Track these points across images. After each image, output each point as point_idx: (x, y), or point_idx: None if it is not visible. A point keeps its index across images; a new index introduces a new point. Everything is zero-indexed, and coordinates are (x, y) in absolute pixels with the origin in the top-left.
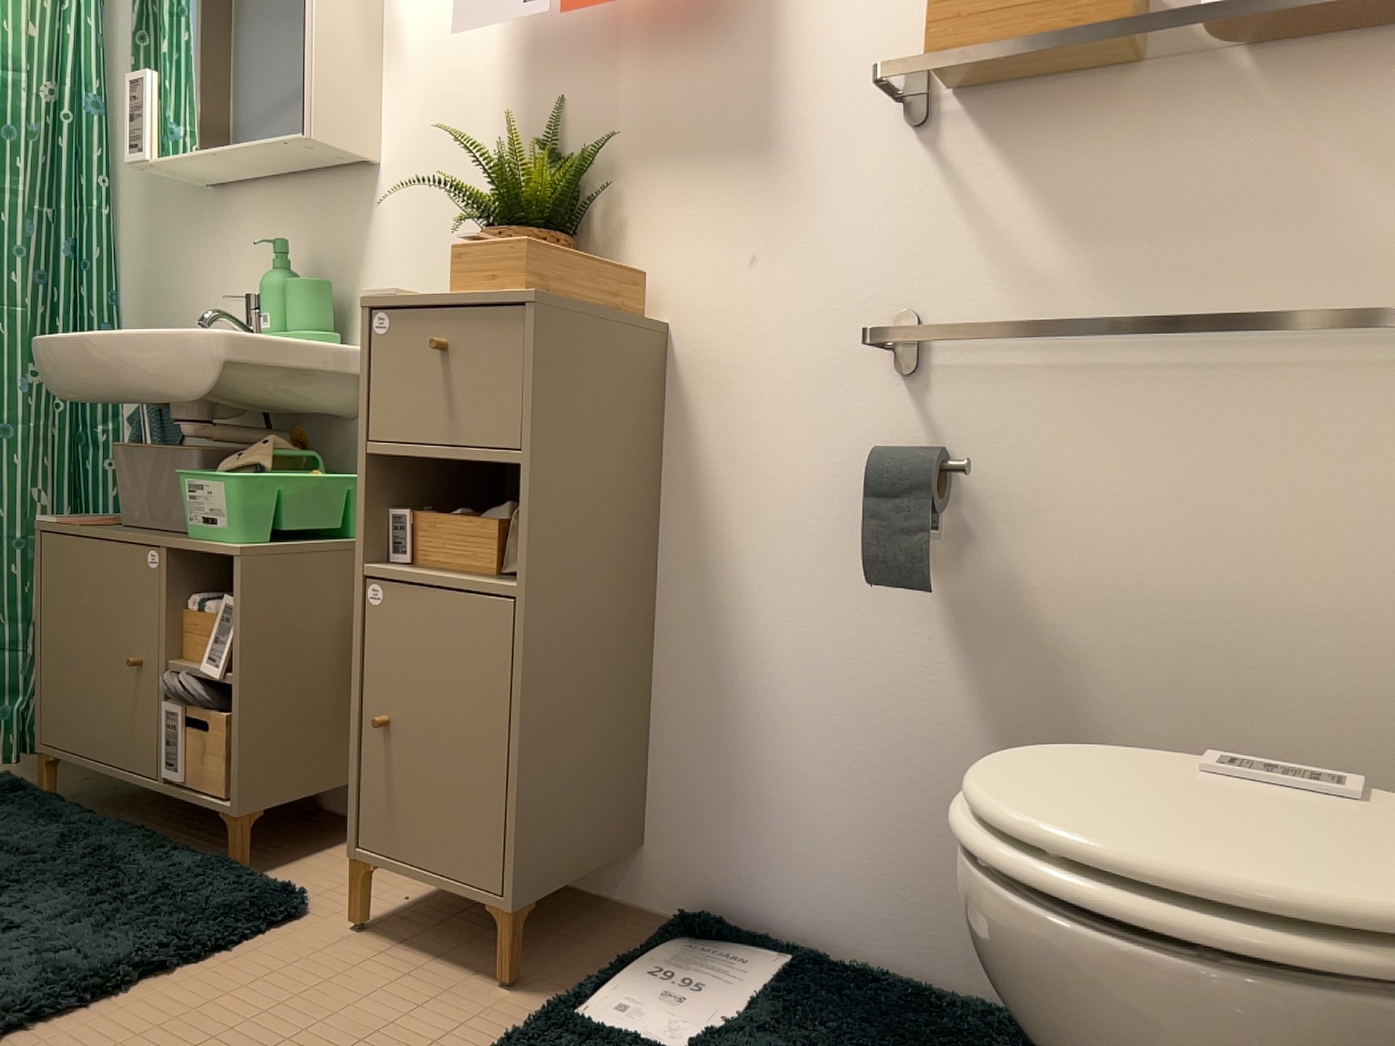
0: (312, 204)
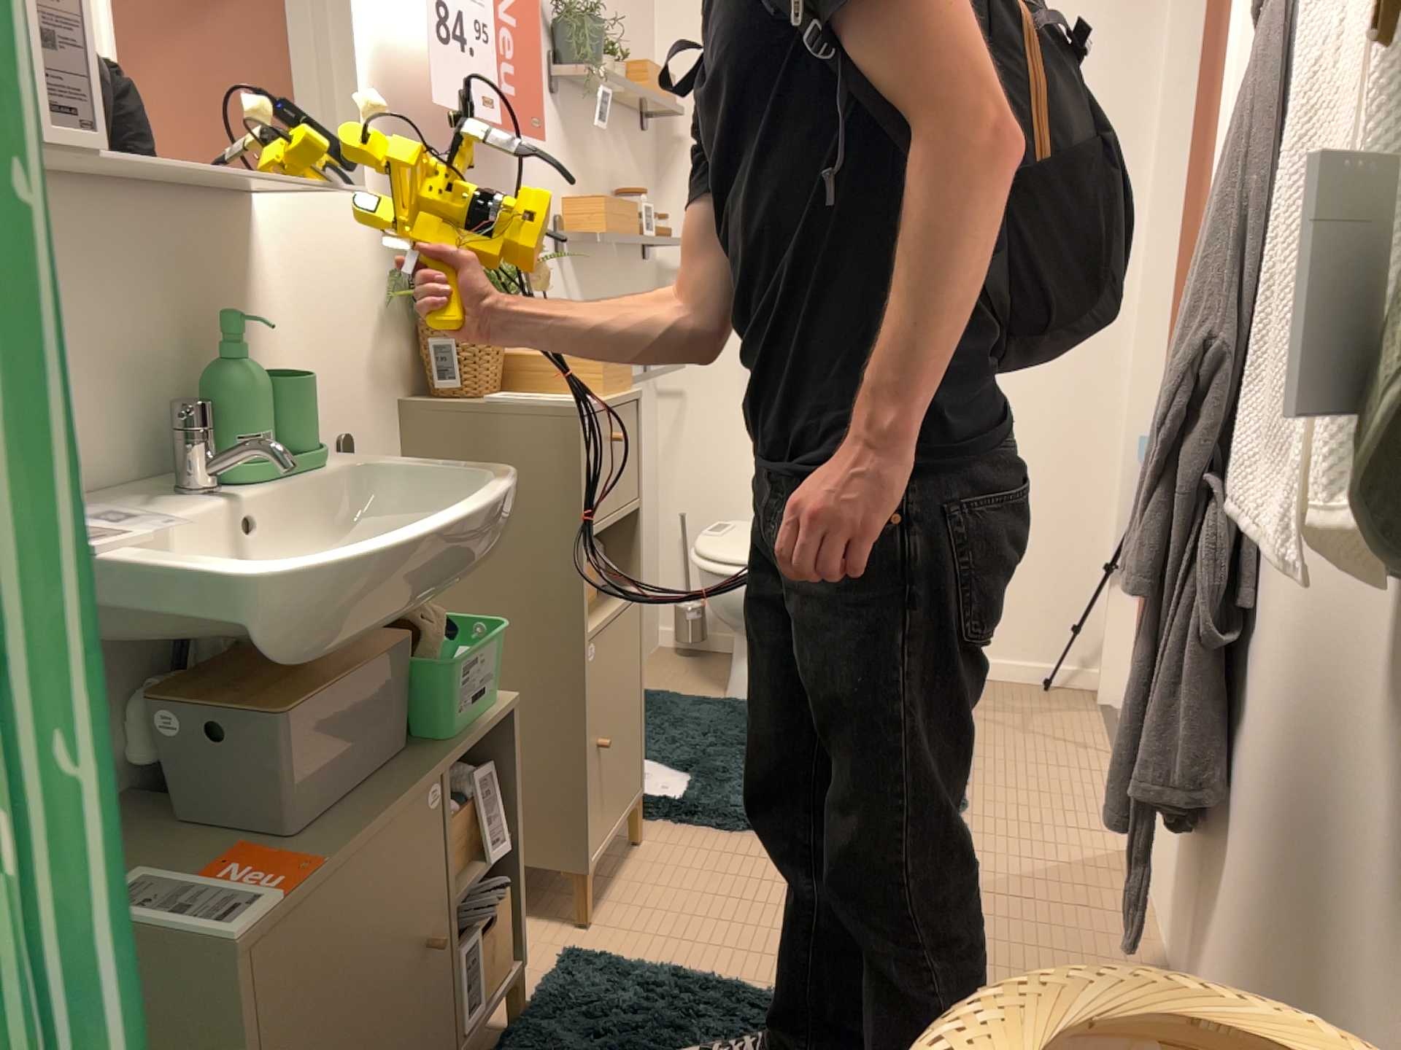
0: (143, 228)
